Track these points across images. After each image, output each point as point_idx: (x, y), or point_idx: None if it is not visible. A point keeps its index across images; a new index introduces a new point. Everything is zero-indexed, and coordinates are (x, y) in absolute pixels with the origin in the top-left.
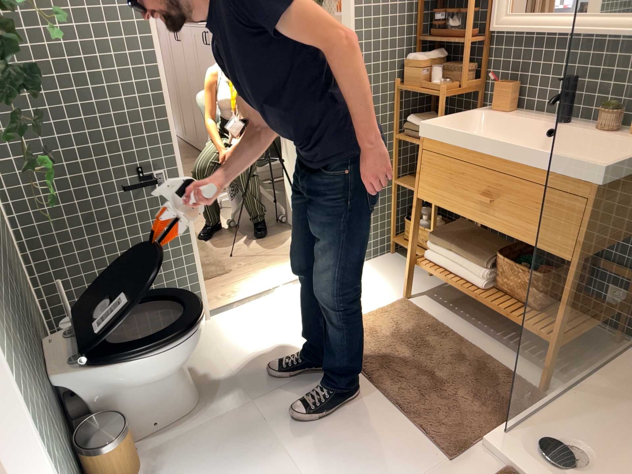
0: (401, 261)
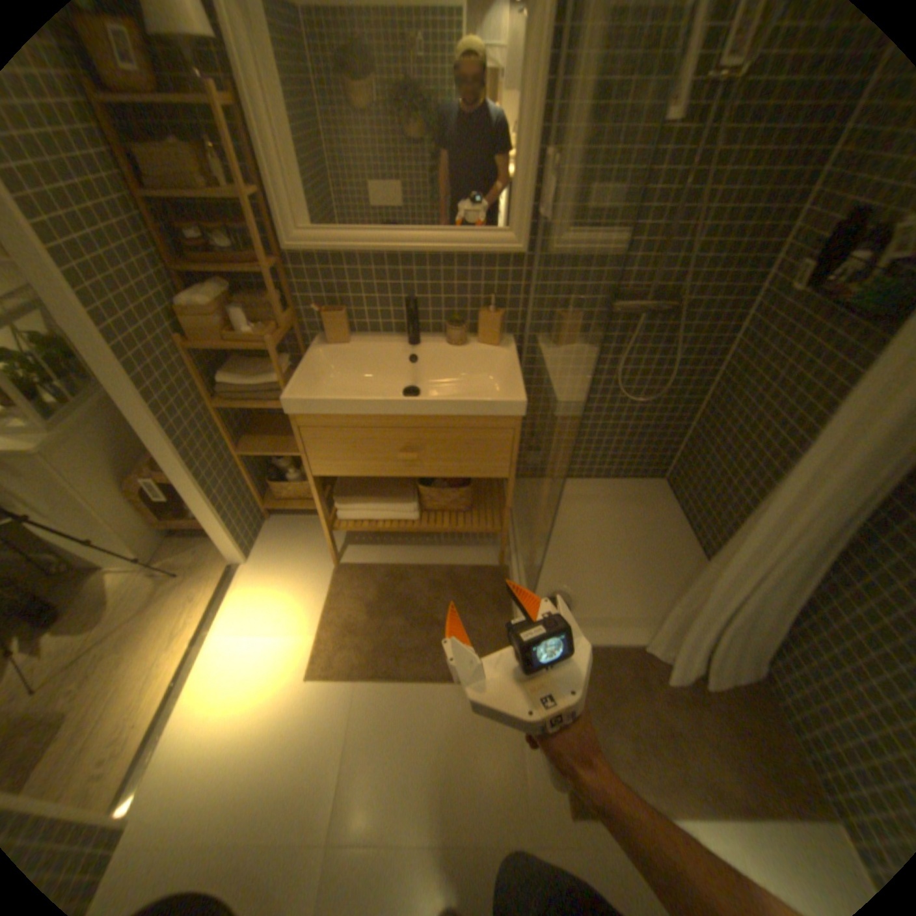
0: (287, 523)
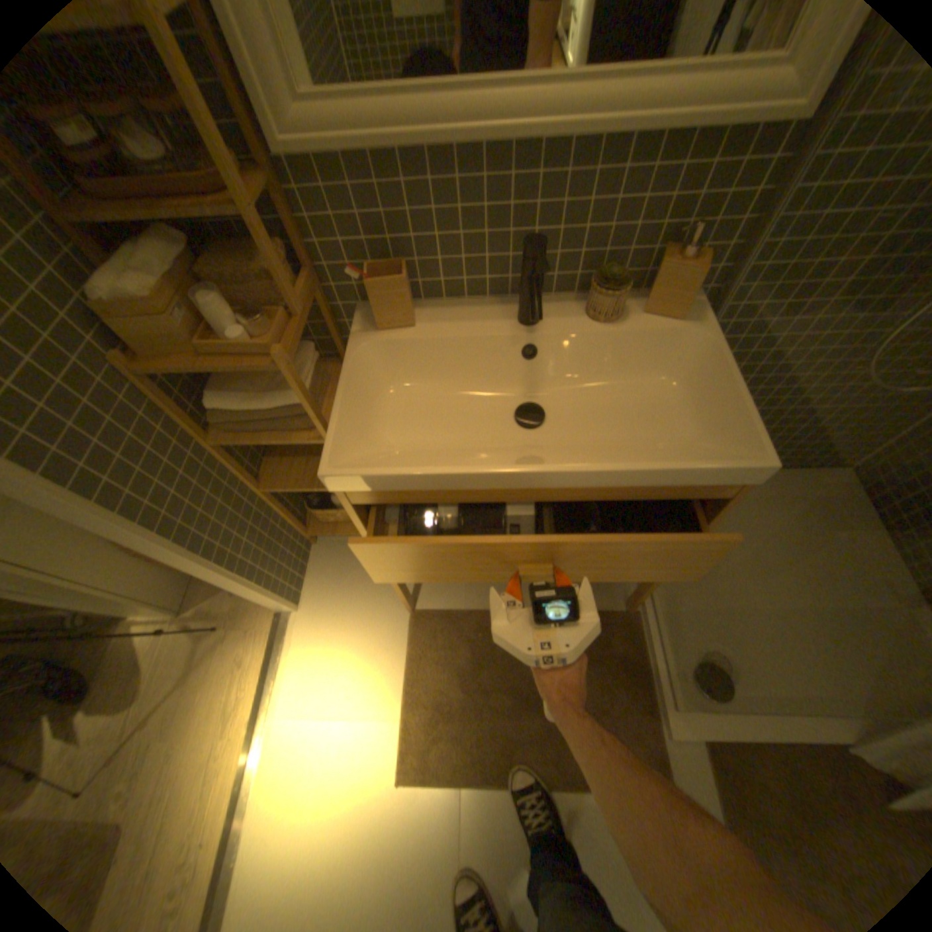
0: (339, 547)
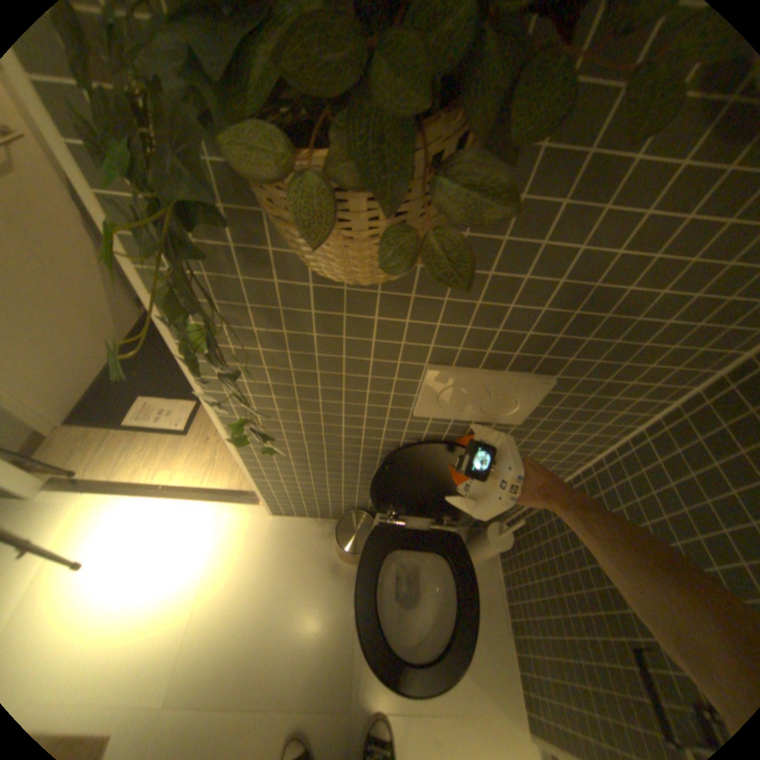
0: None
